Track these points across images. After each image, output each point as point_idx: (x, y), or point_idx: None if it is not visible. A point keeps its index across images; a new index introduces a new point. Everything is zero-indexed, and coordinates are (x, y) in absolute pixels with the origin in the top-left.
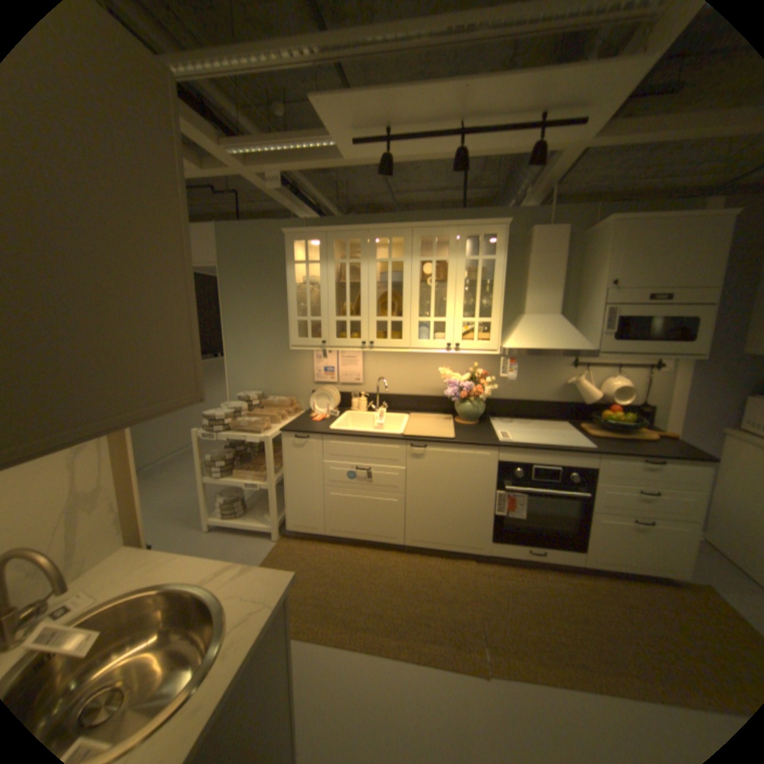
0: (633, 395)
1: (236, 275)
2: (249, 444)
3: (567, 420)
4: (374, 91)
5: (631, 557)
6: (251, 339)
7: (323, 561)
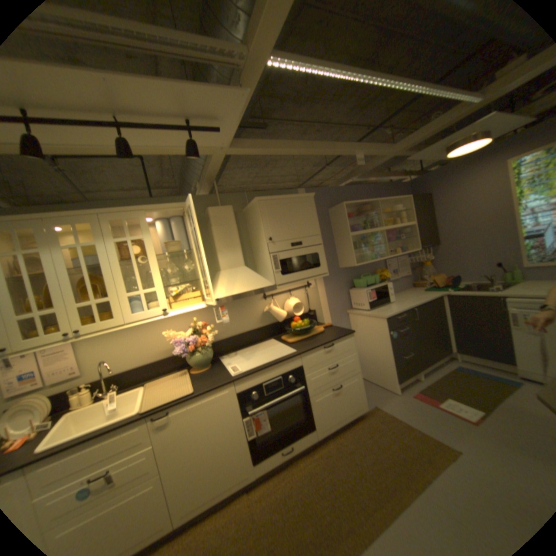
0: (302, 307)
1: None
2: None
3: (272, 337)
4: None
5: (338, 415)
6: None
7: None
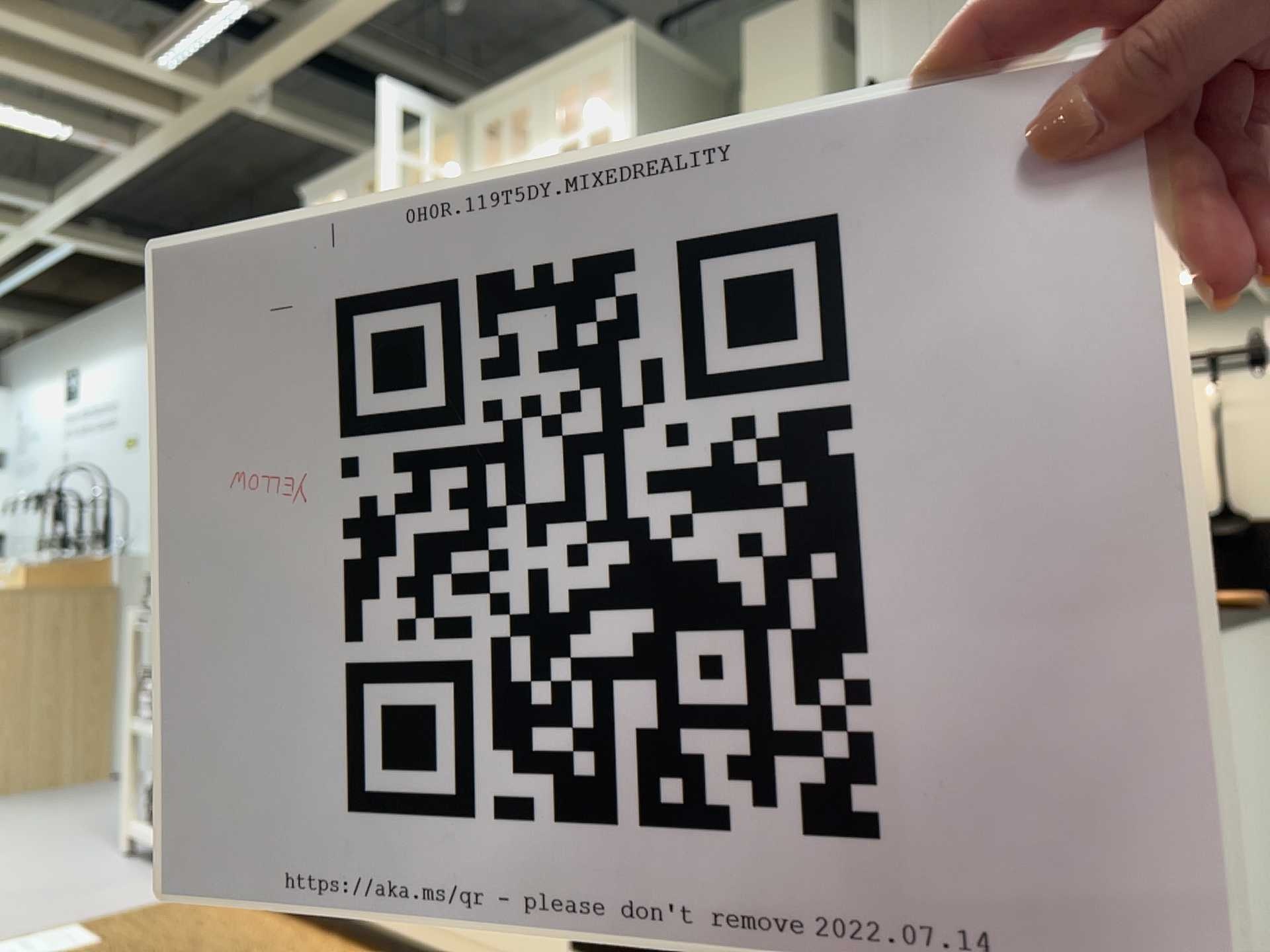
0: None
1: None
2: None
3: None
4: None
5: None
6: None
7: (227, 936)
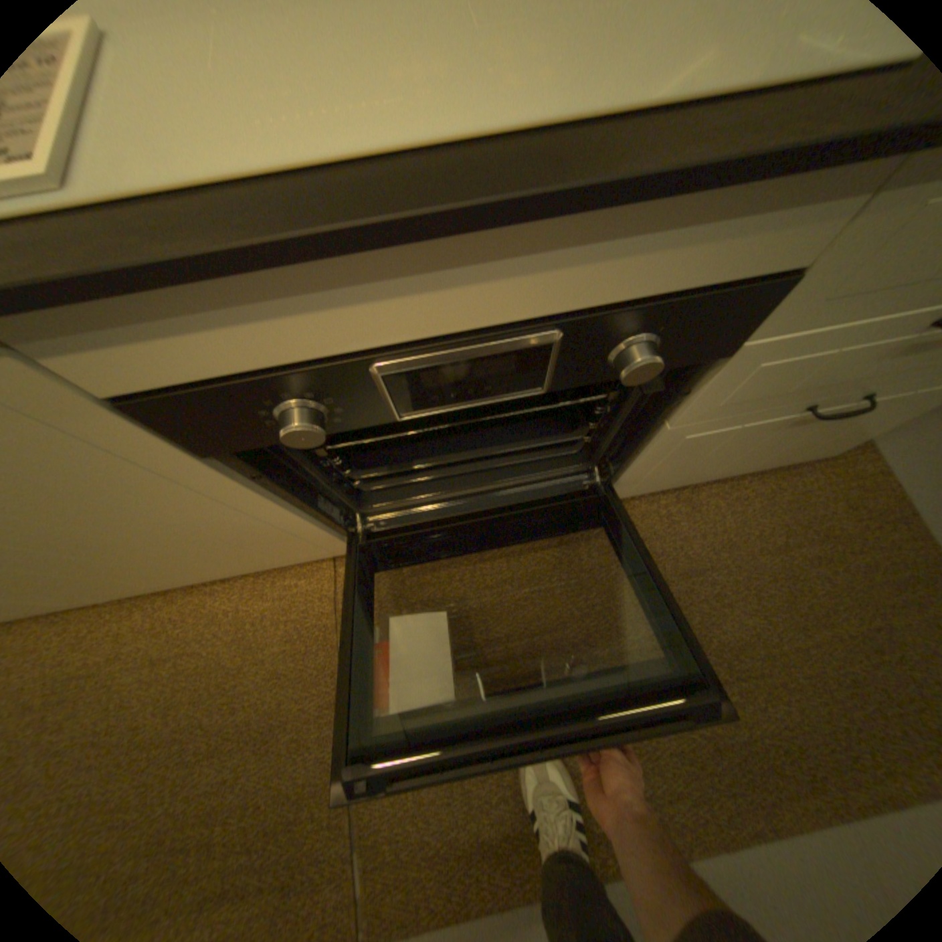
0: None
1: None
2: None
3: None
4: None
5: (732, 464)
6: None
7: None
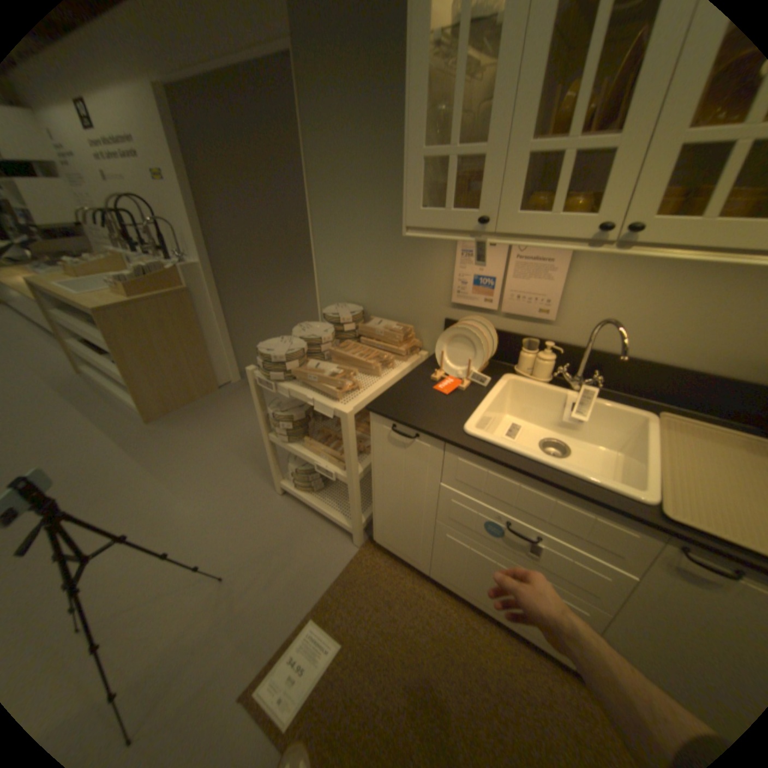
0: None
1: (322, 62)
2: None
3: None
4: None
5: None
6: (349, 208)
7: (419, 623)
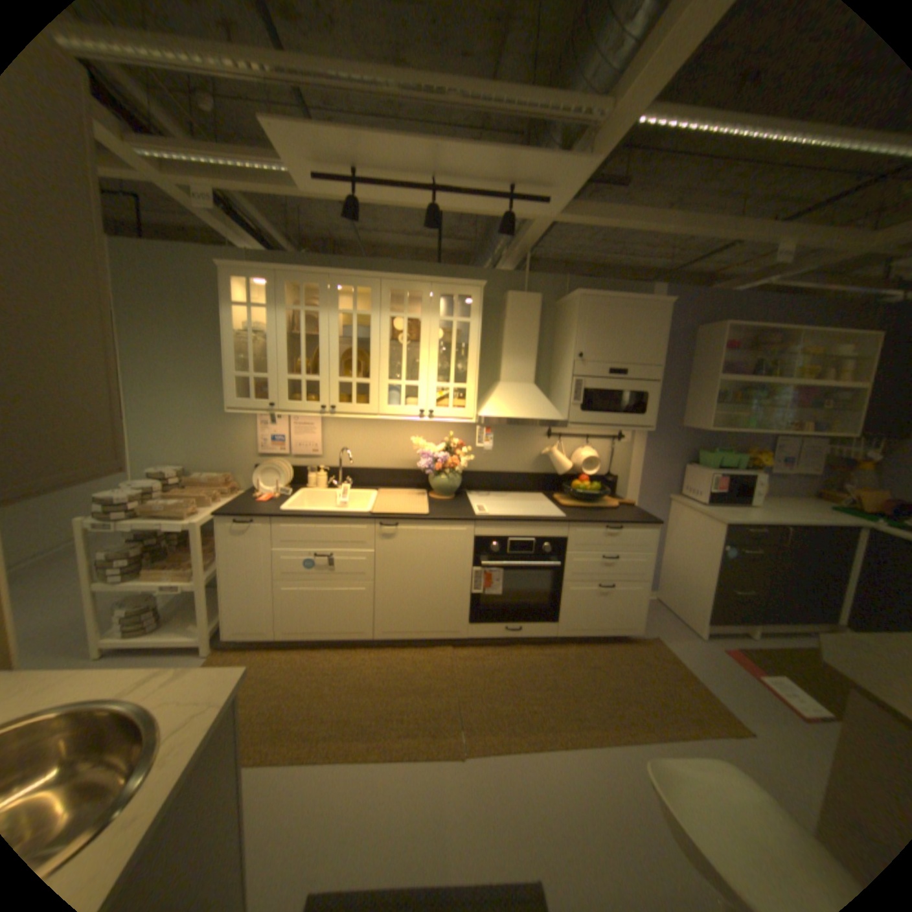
0: (598, 465)
1: (143, 312)
2: (163, 536)
3: (541, 491)
4: (338, 129)
5: (596, 620)
6: (166, 397)
7: (272, 671)
